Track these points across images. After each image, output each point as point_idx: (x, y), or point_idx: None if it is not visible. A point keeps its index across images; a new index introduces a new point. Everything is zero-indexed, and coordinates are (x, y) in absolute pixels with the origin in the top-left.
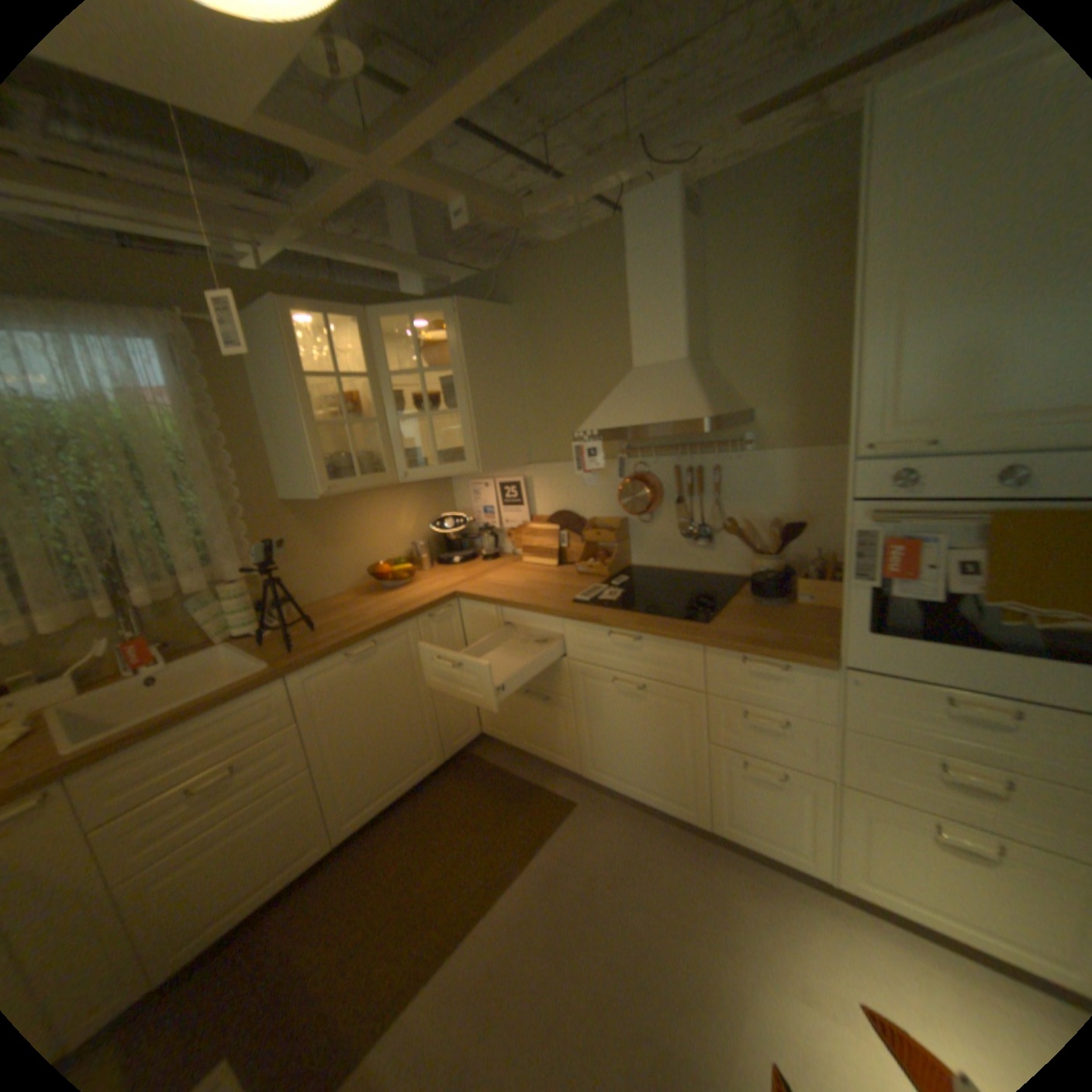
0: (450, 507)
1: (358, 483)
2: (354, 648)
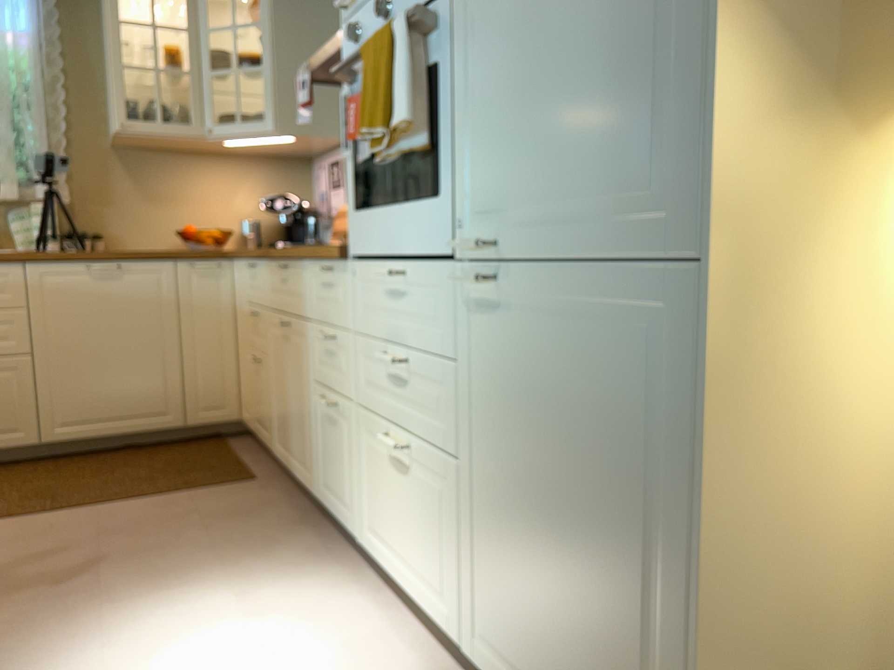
0: (307, 197)
1: (158, 127)
2: (98, 263)
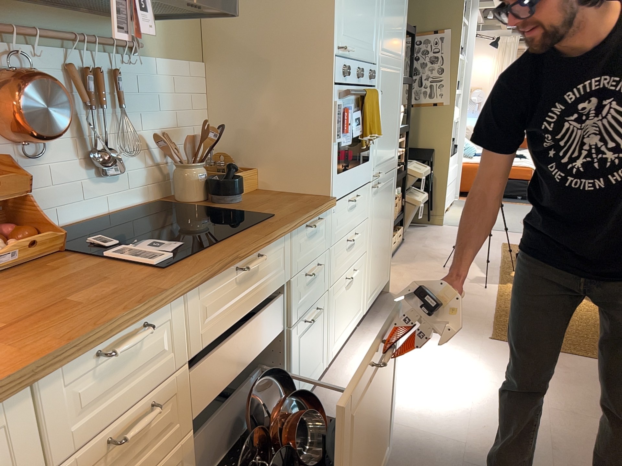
0: None
1: None
2: None
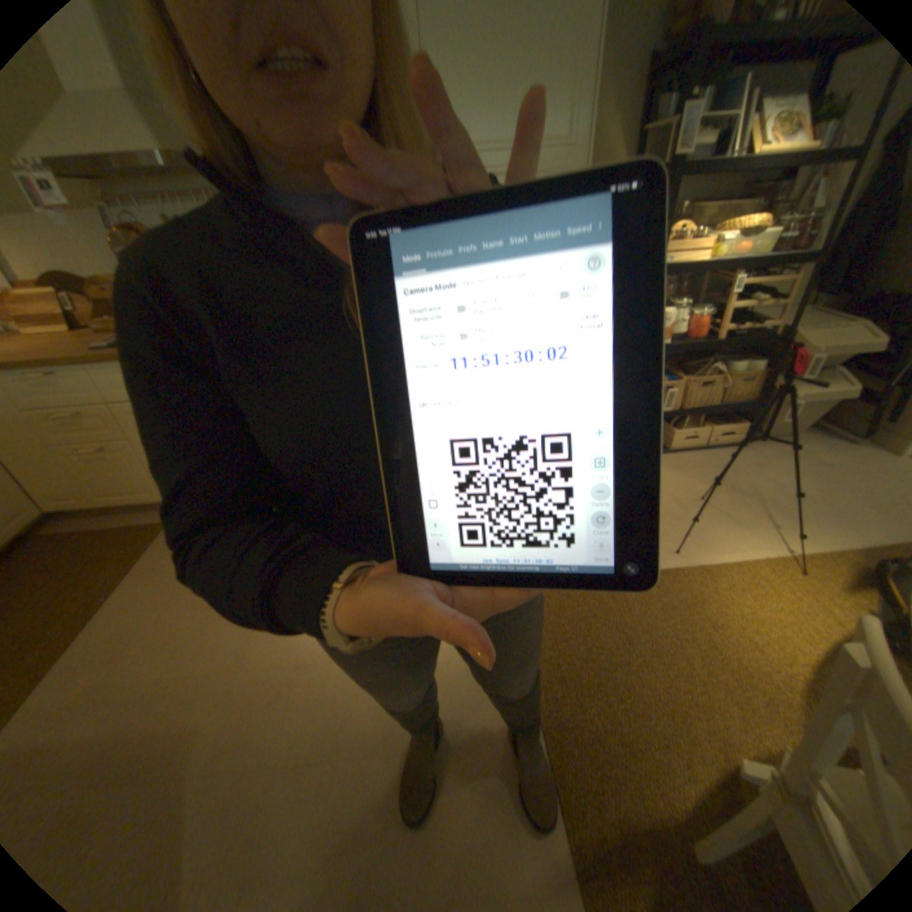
0: None
1: None
2: None
